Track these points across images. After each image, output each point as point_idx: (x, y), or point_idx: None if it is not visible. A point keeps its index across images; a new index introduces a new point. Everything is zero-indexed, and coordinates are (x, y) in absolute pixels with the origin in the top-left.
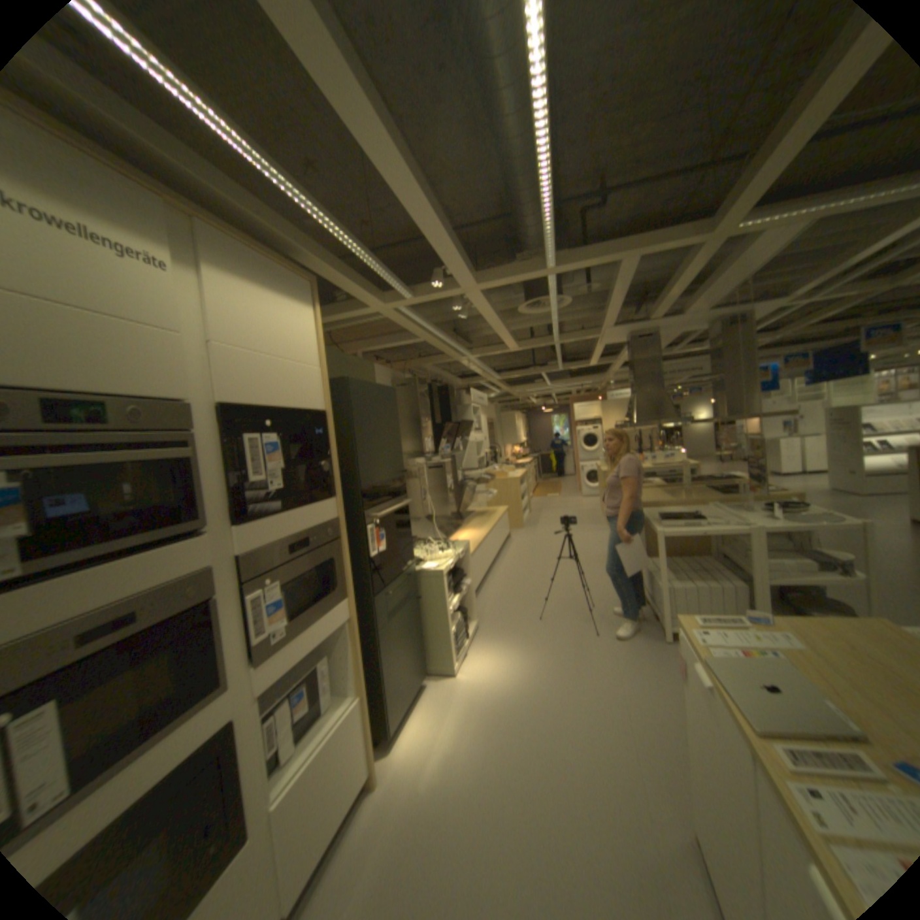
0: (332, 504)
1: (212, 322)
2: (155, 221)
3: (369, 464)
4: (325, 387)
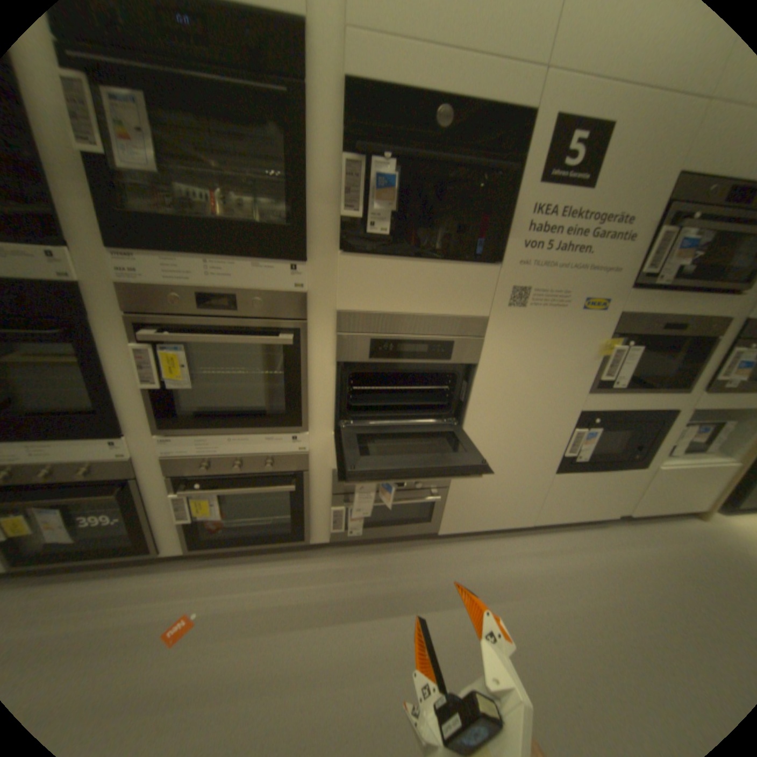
0: None
1: None
2: None
3: None
4: None
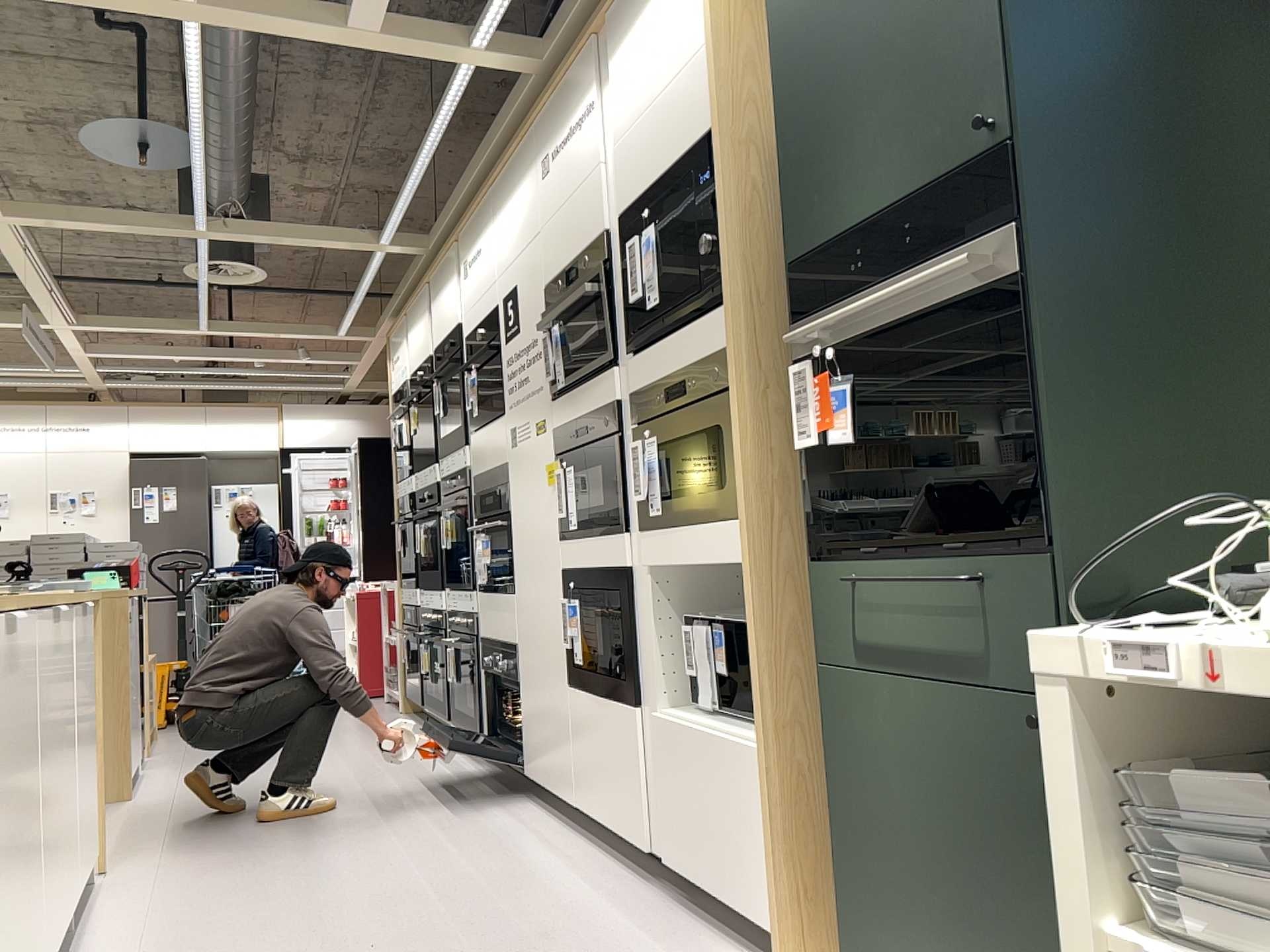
0: (728, 315)
1: (615, 124)
2: (590, 67)
3: (821, 180)
4: (714, 73)
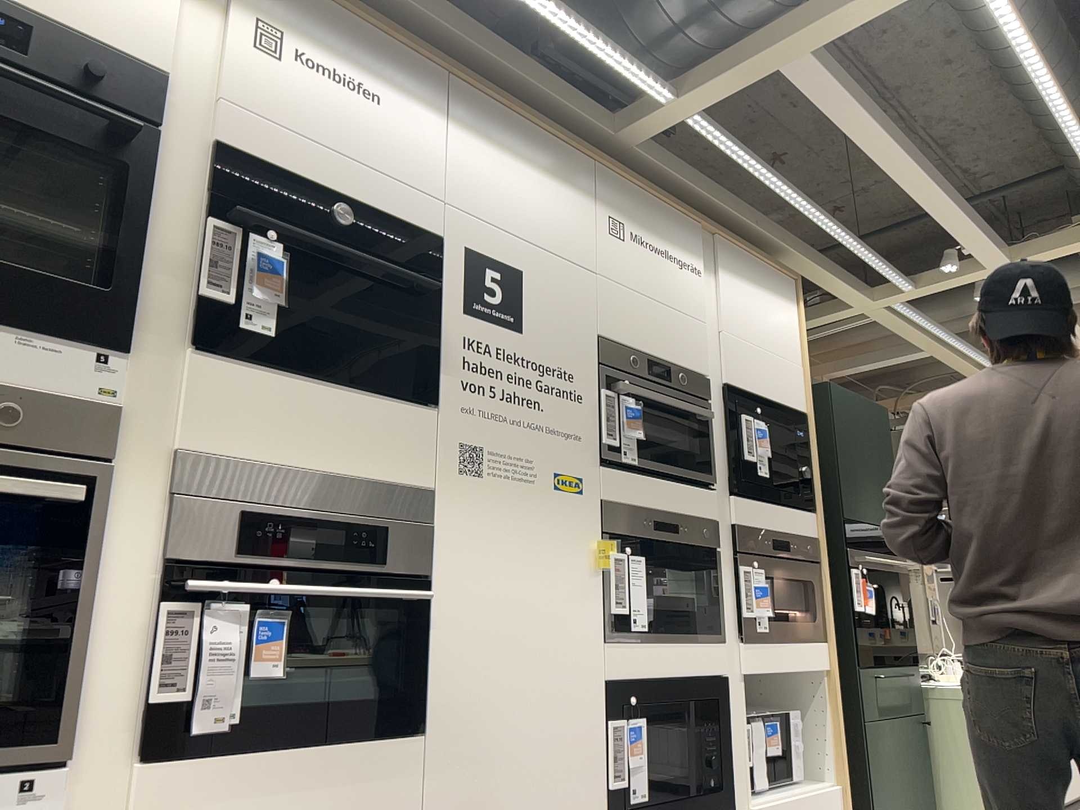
0: (812, 518)
1: (723, 314)
2: (696, 240)
3: (852, 490)
4: (805, 386)
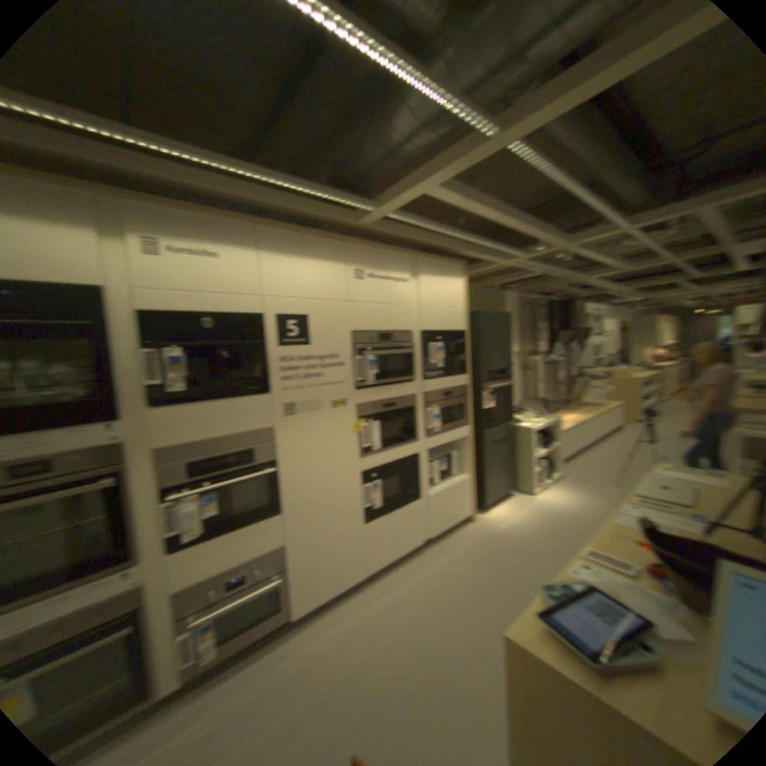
0: (463, 378)
1: (418, 298)
2: (403, 265)
3: (486, 358)
4: (463, 318)
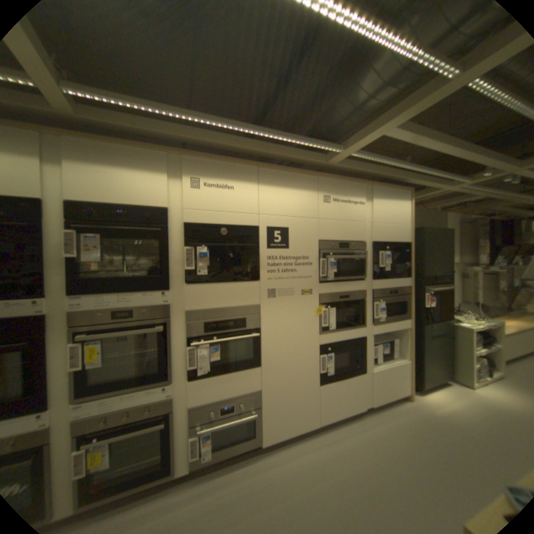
0: (409, 280)
1: (373, 216)
2: (362, 191)
3: (431, 266)
4: (411, 232)
